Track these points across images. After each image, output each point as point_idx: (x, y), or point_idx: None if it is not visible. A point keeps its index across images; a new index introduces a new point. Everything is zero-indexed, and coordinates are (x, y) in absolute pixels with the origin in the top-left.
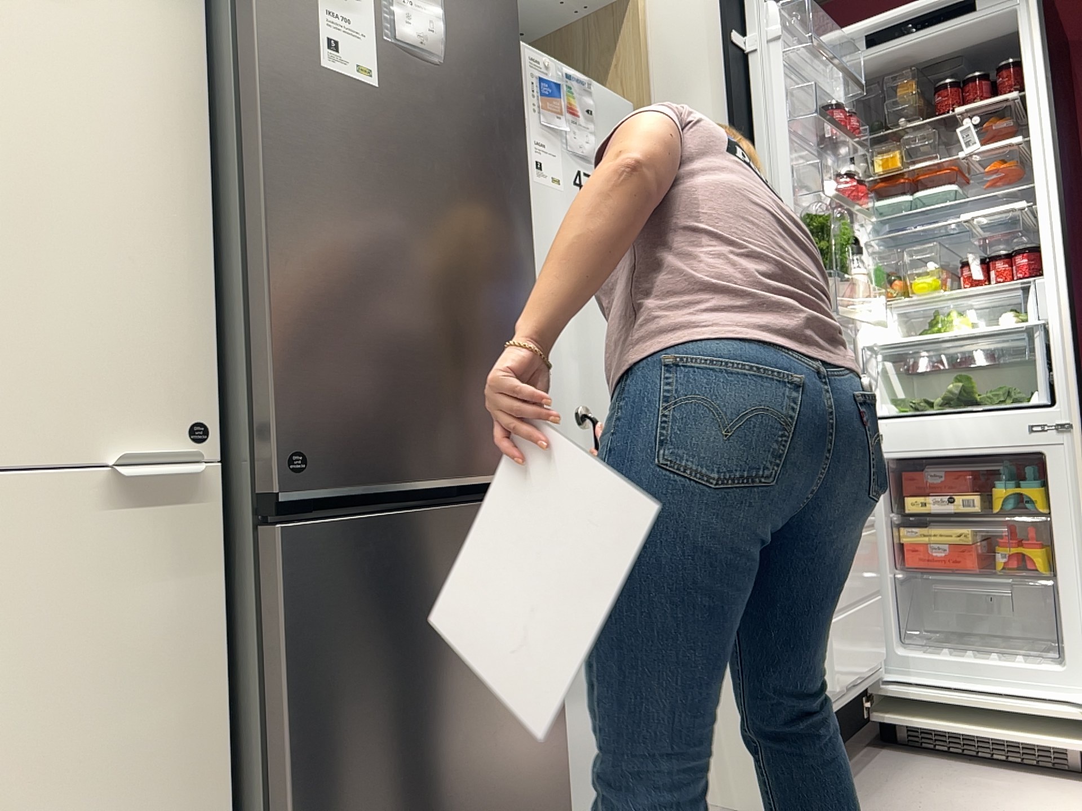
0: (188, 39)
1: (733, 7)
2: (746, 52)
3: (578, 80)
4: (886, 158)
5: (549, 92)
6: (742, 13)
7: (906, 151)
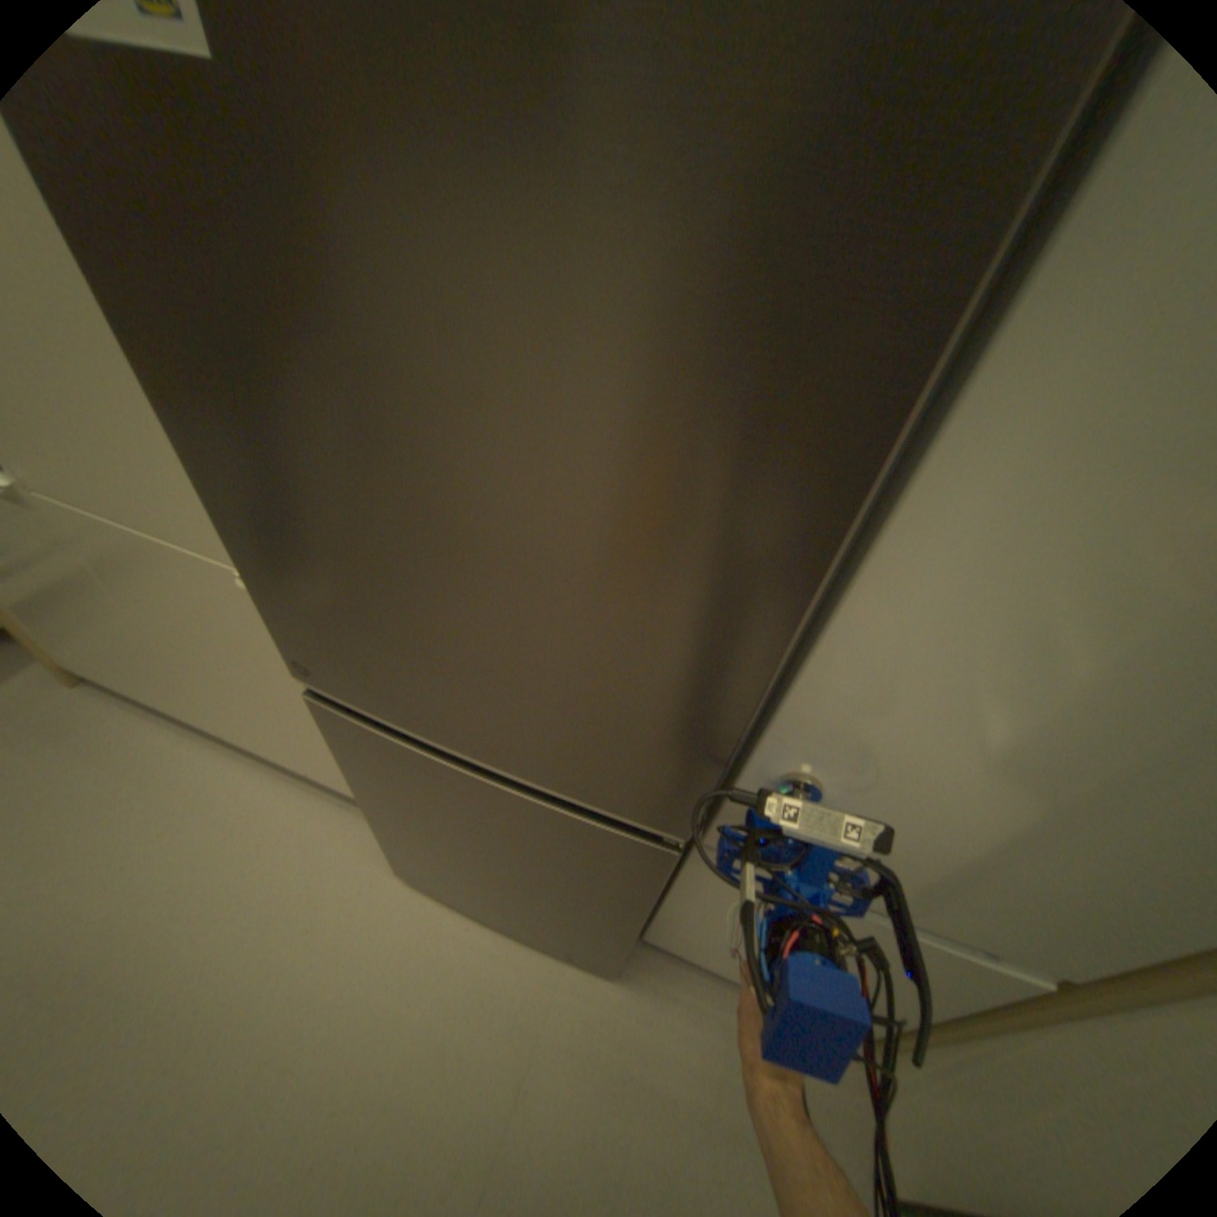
0: None
1: None
2: None
3: None
4: None
5: None
6: None
7: None
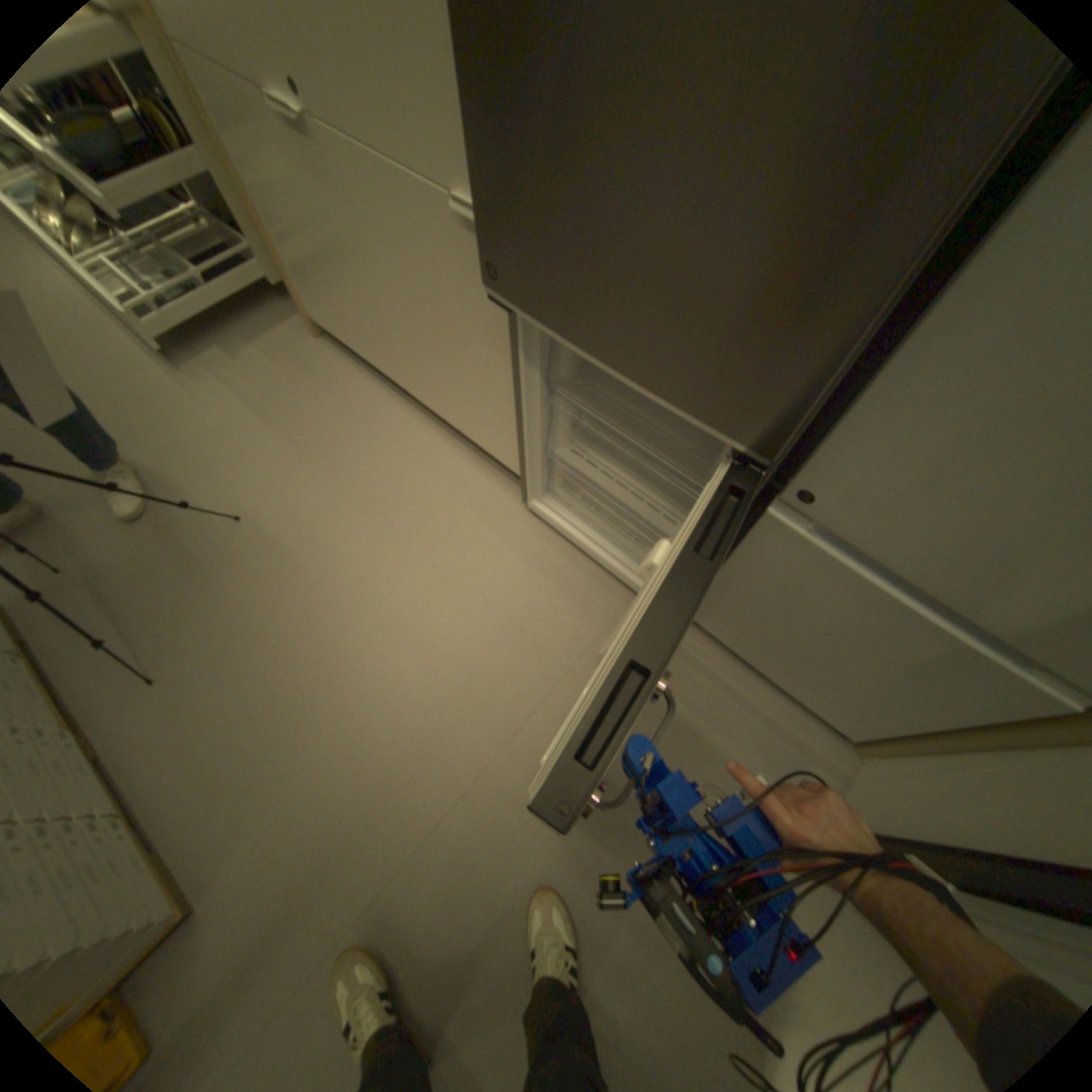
0: None
1: None
2: None
3: None
4: None
5: None
6: None
7: None
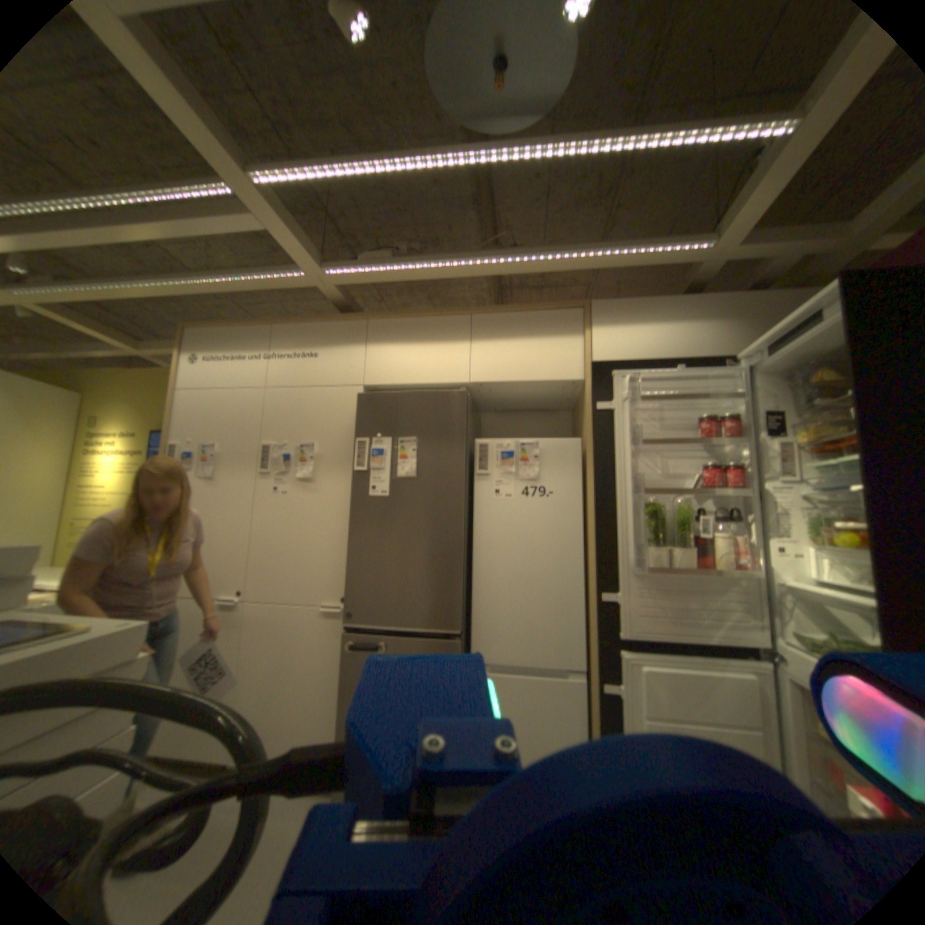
0: (352, 490)
1: (599, 388)
2: (610, 409)
3: (528, 443)
4: (813, 429)
5: (505, 456)
6: (610, 387)
7: (824, 424)
